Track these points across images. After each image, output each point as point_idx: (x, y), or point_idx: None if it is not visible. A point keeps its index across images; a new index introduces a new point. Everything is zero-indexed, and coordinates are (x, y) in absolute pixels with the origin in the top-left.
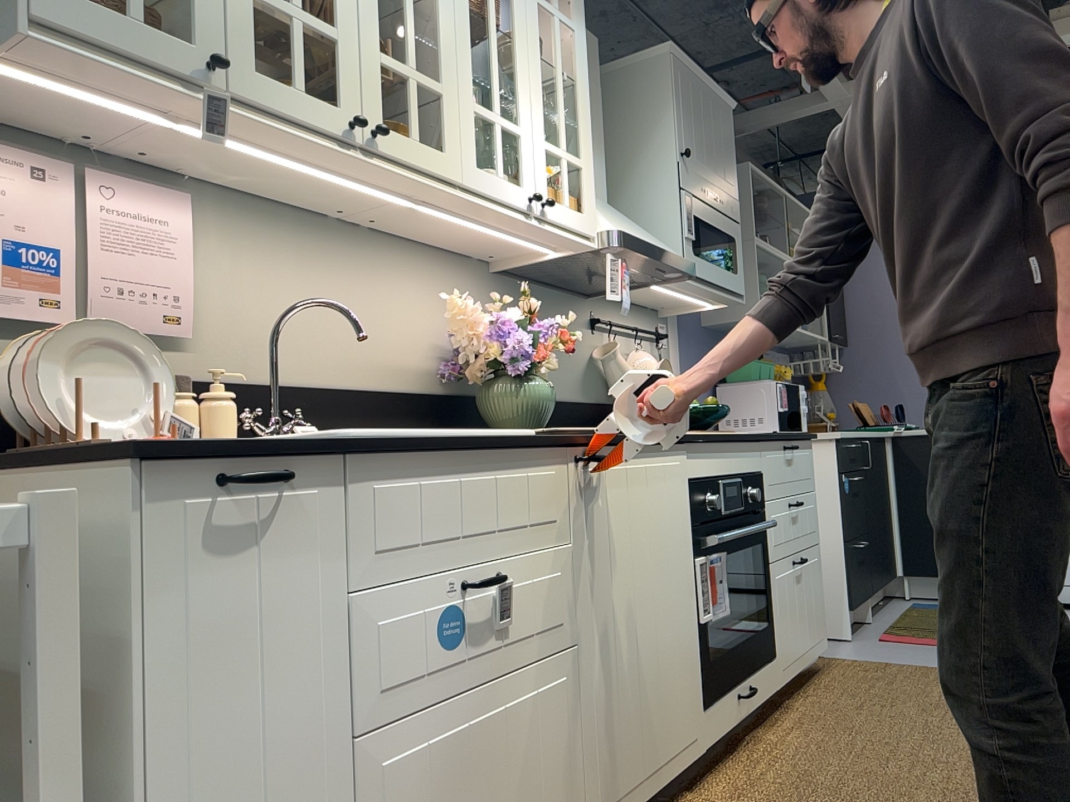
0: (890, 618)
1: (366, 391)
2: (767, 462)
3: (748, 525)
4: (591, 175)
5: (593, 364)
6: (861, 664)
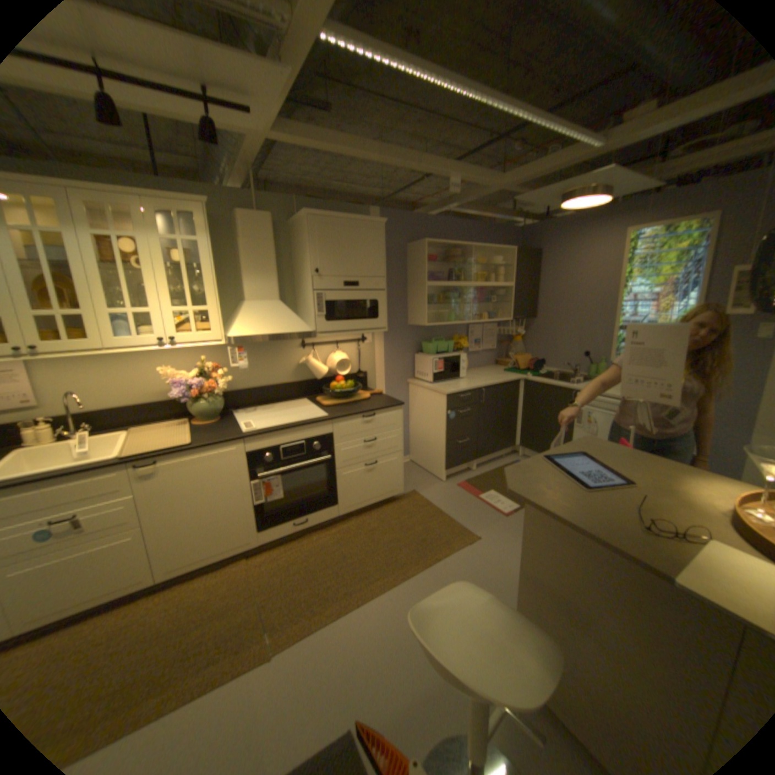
0: (487, 470)
1: (138, 405)
2: (337, 428)
3: (311, 458)
4: (215, 312)
5: (301, 364)
6: (418, 502)
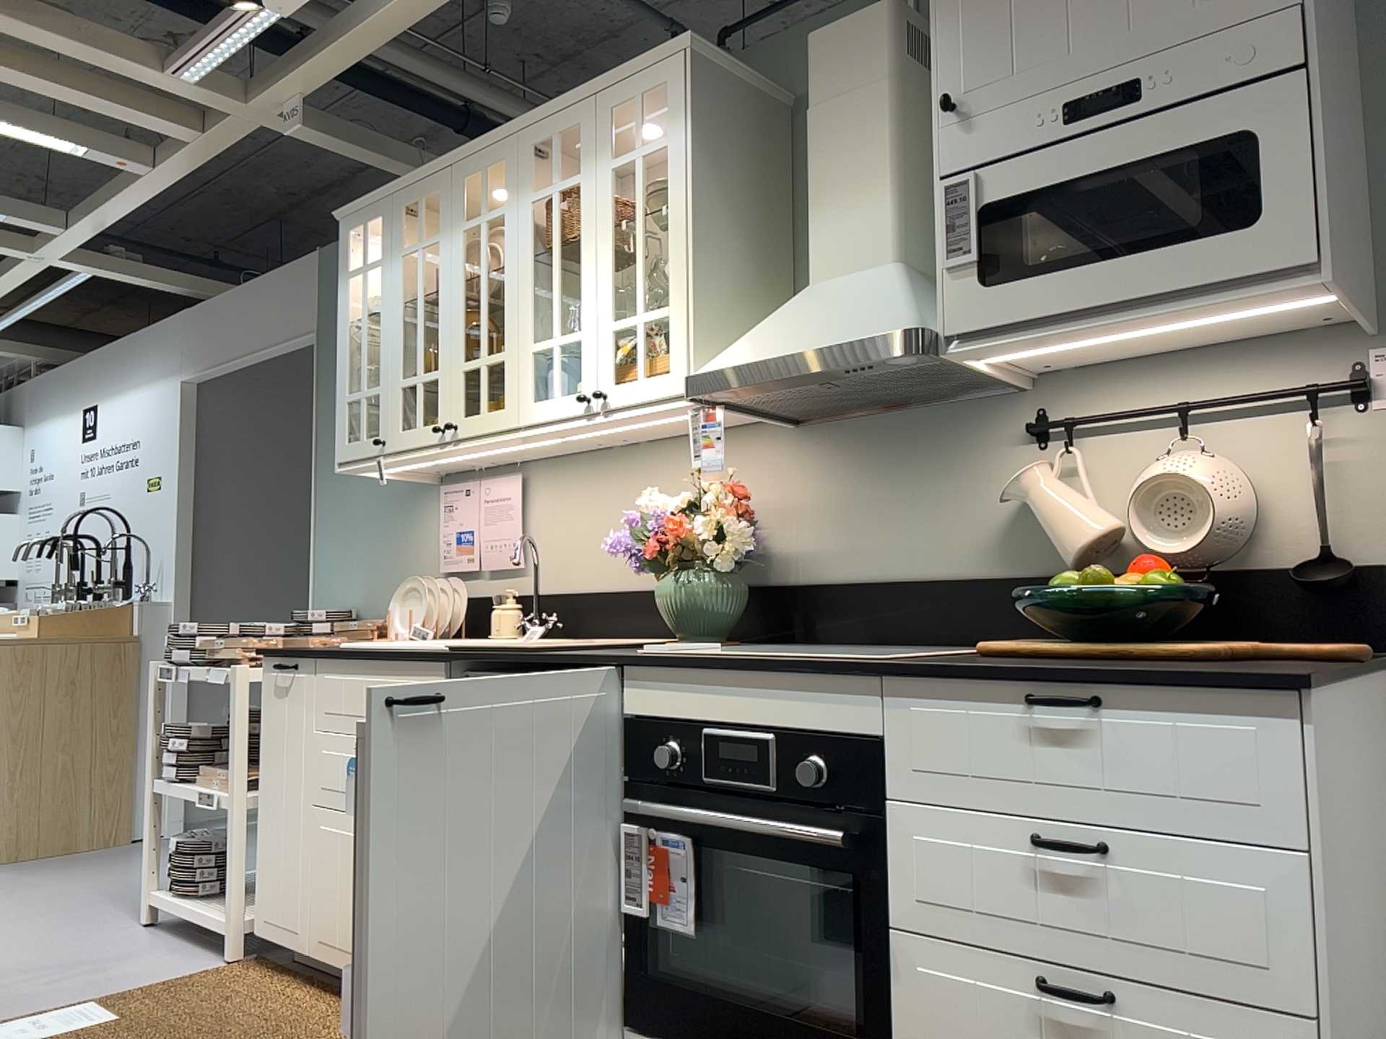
0: None
1: (634, 591)
2: (904, 720)
3: (799, 823)
4: (679, 315)
5: (1030, 506)
6: None
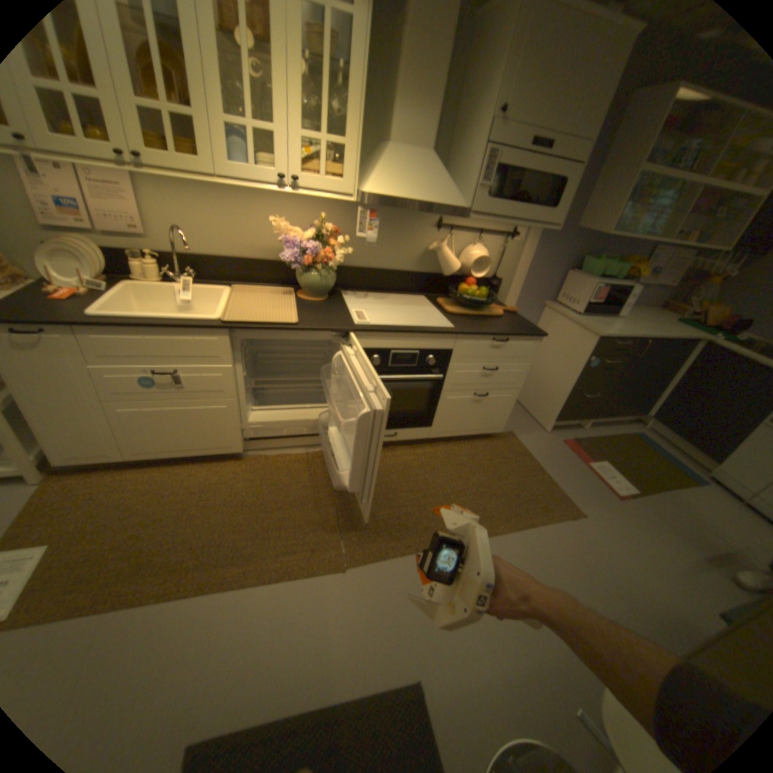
0: (602, 434)
1: (244, 259)
2: (460, 345)
3: (420, 373)
4: (354, 150)
5: (430, 250)
6: (516, 447)
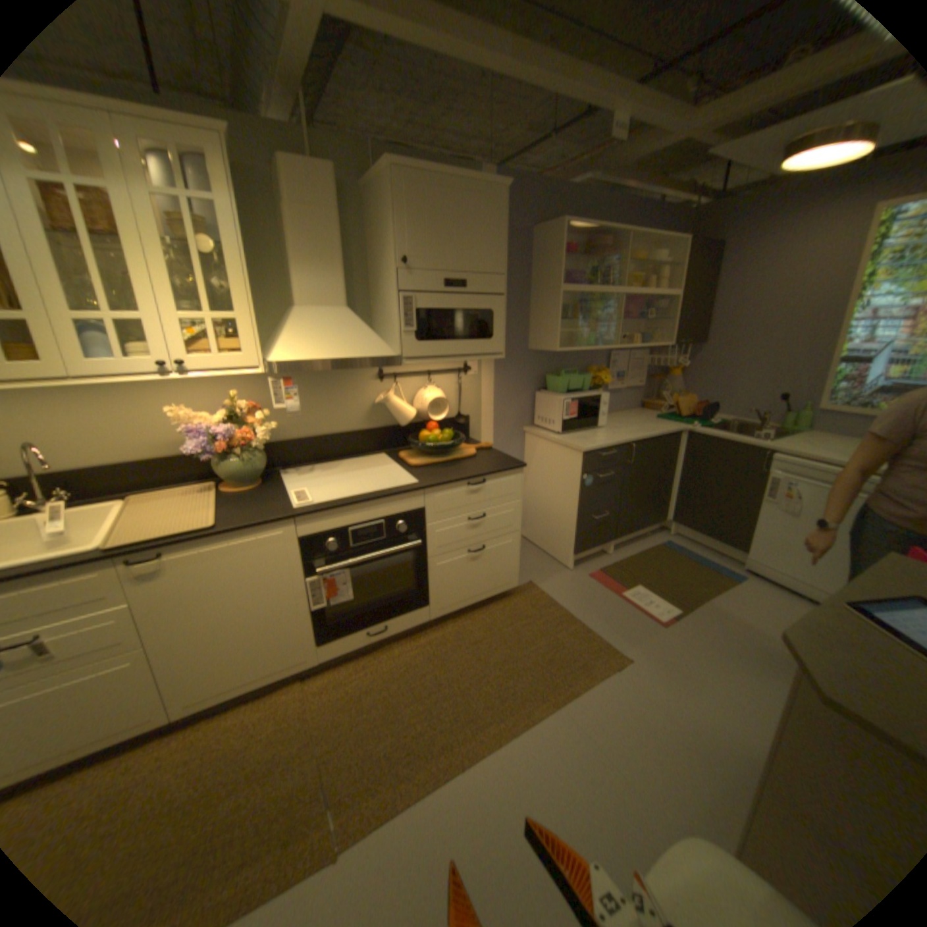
0: (628, 554)
1: (141, 461)
2: (431, 500)
3: (394, 543)
4: (248, 322)
5: (378, 403)
6: (539, 599)
